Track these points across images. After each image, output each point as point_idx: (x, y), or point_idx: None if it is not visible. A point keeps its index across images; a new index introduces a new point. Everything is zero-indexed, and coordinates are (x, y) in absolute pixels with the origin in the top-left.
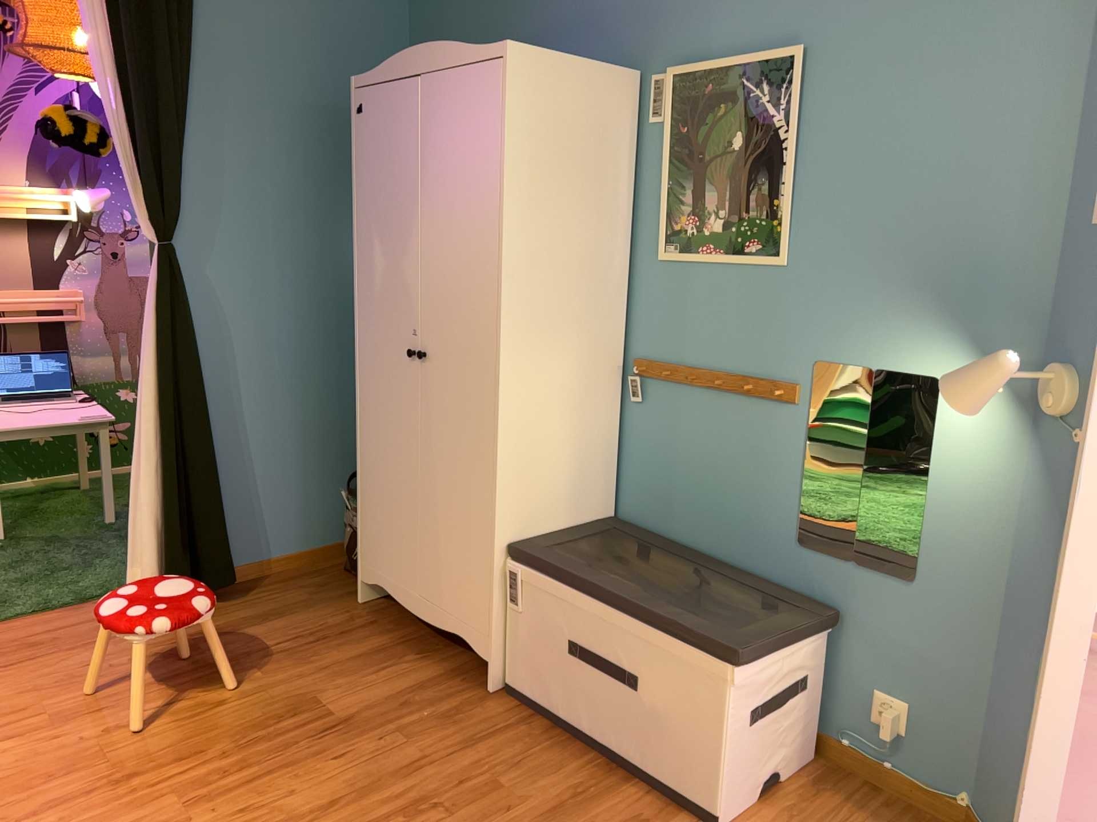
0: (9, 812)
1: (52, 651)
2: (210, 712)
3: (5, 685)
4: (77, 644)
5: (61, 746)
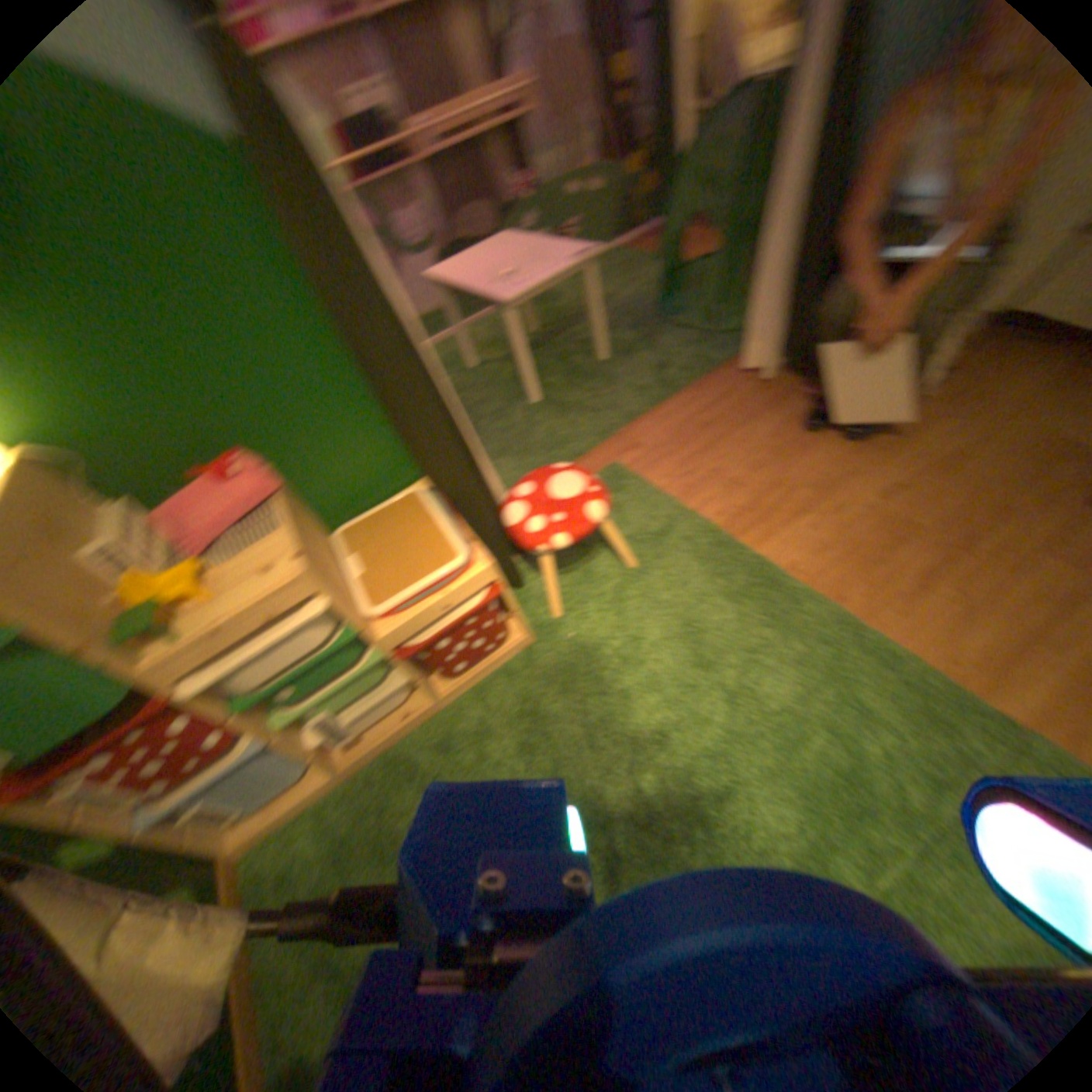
0: (892, 587)
1: (728, 431)
2: (957, 470)
3: (728, 466)
4: (742, 422)
5: (854, 518)
